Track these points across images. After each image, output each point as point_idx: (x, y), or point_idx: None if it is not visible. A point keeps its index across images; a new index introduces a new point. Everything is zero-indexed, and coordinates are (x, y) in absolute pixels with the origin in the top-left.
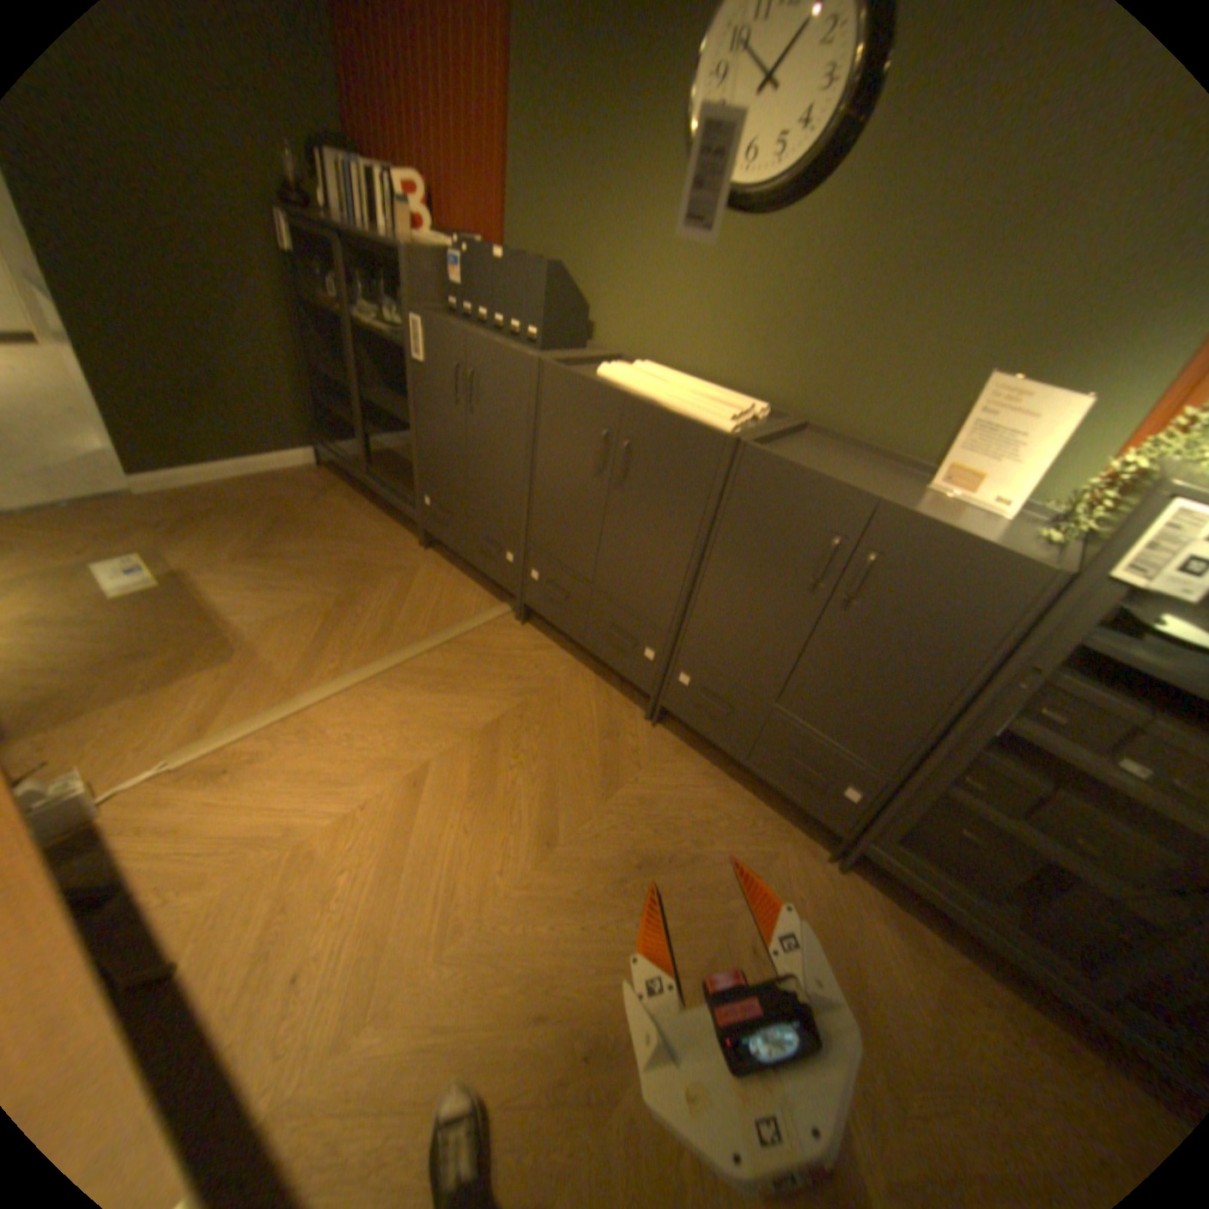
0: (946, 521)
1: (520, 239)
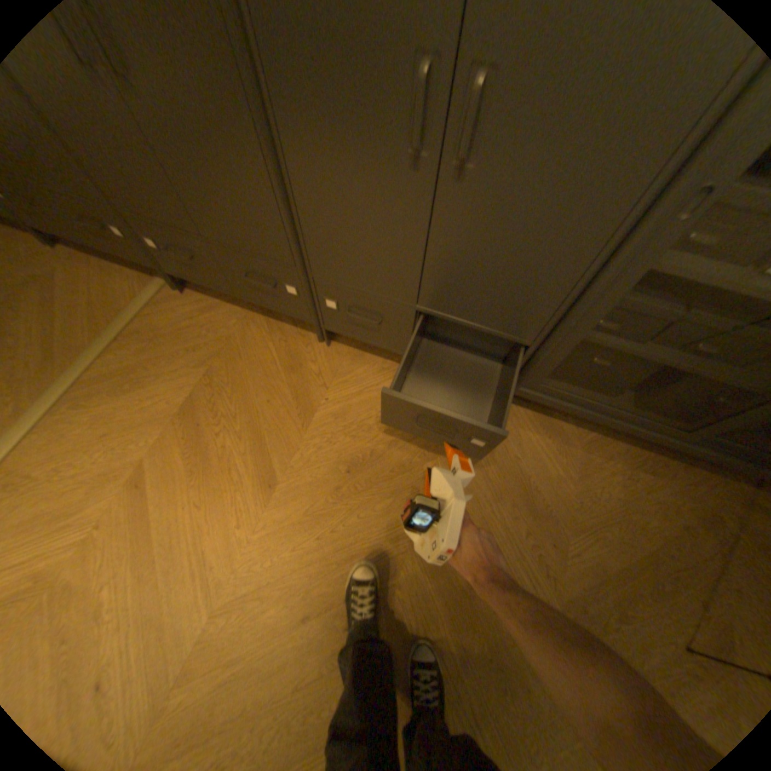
0: None
1: None
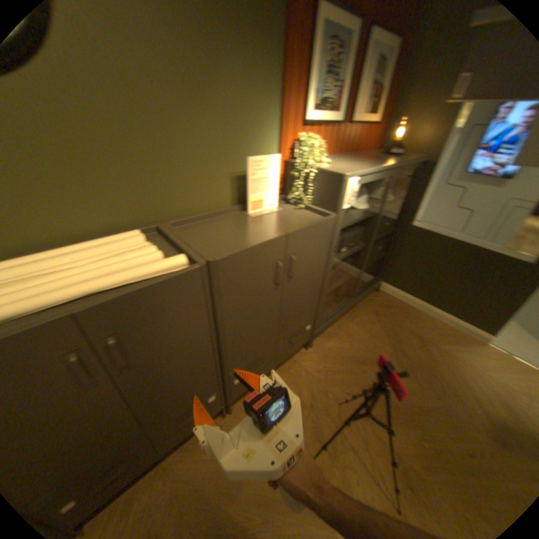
0: (306, 225)
1: None
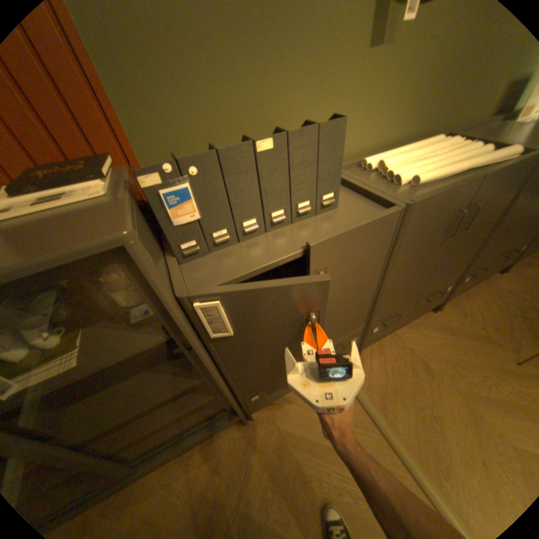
0: None
1: (163, 127)
